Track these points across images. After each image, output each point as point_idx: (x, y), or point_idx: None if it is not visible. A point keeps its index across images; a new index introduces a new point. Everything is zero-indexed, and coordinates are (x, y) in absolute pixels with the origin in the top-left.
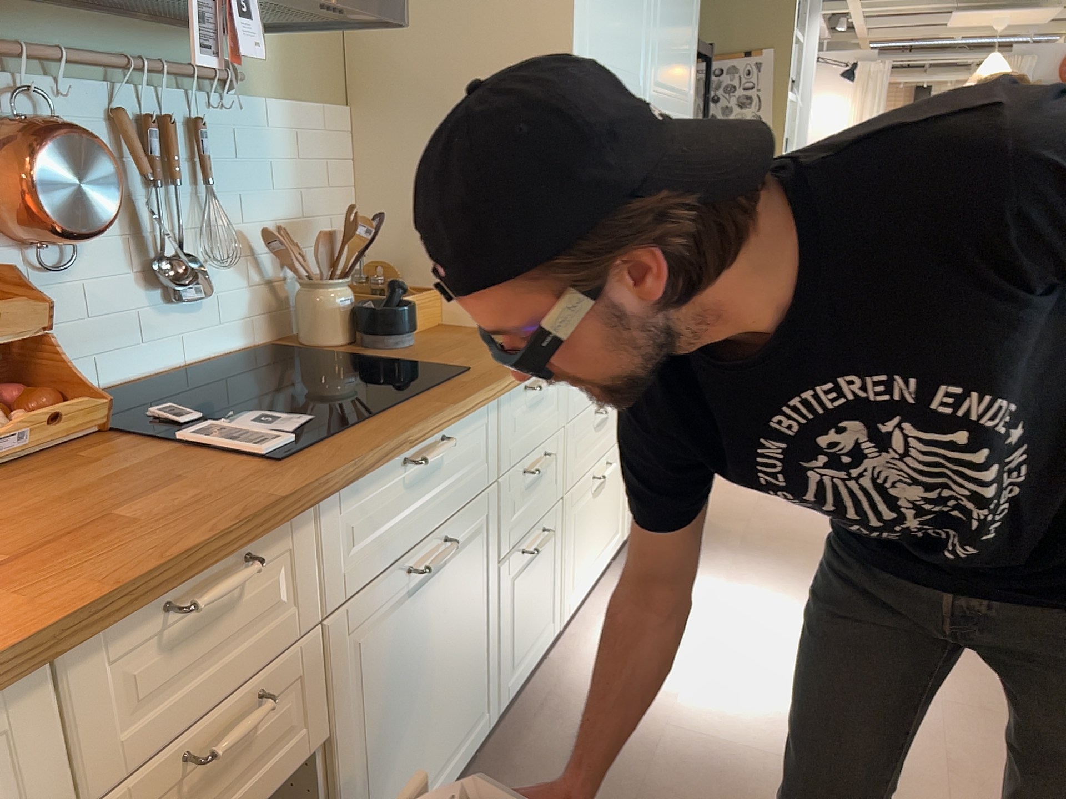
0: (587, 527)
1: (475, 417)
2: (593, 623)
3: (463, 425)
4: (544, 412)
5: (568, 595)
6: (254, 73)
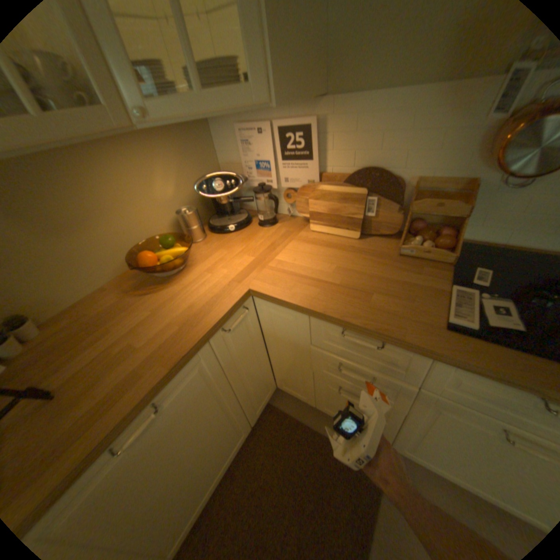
0: None
1: None
2: None
3: None
4: None
5: None
6: None
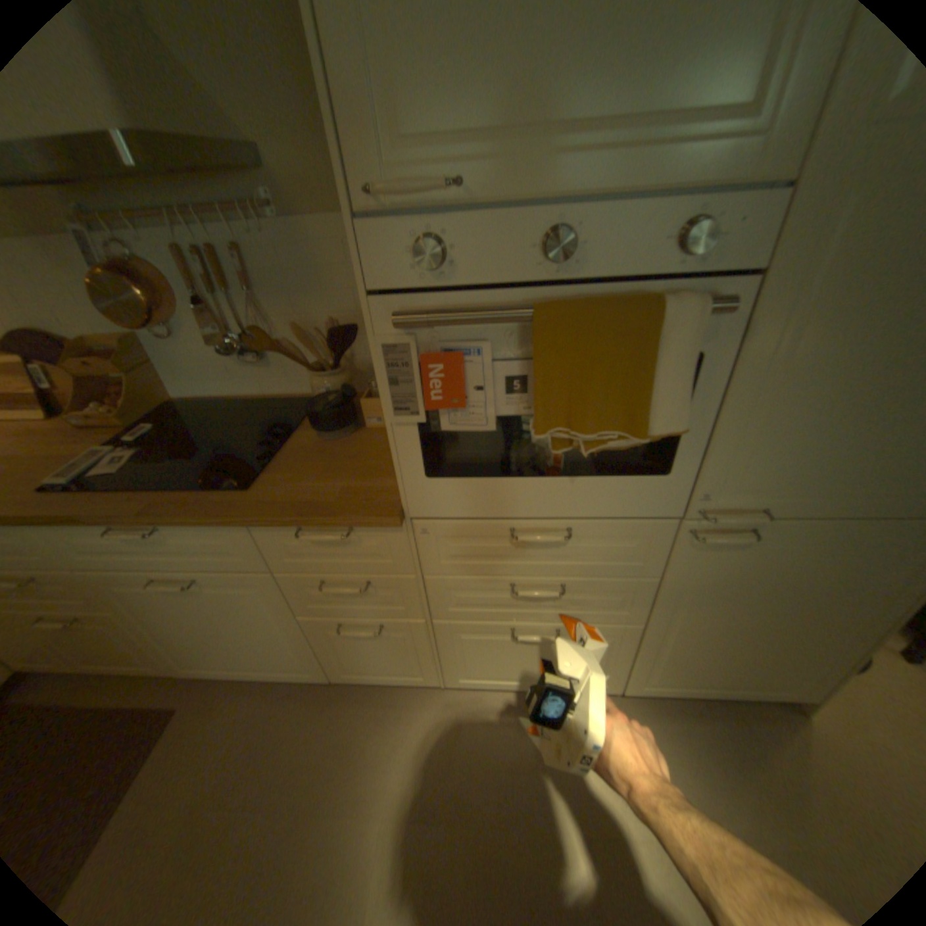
0: (499, 655)
1: (208, 528)
2: (506, 712)
3: (188, 528)
4: (357, 554)
5: (457, 677)
6: (291, 194)
